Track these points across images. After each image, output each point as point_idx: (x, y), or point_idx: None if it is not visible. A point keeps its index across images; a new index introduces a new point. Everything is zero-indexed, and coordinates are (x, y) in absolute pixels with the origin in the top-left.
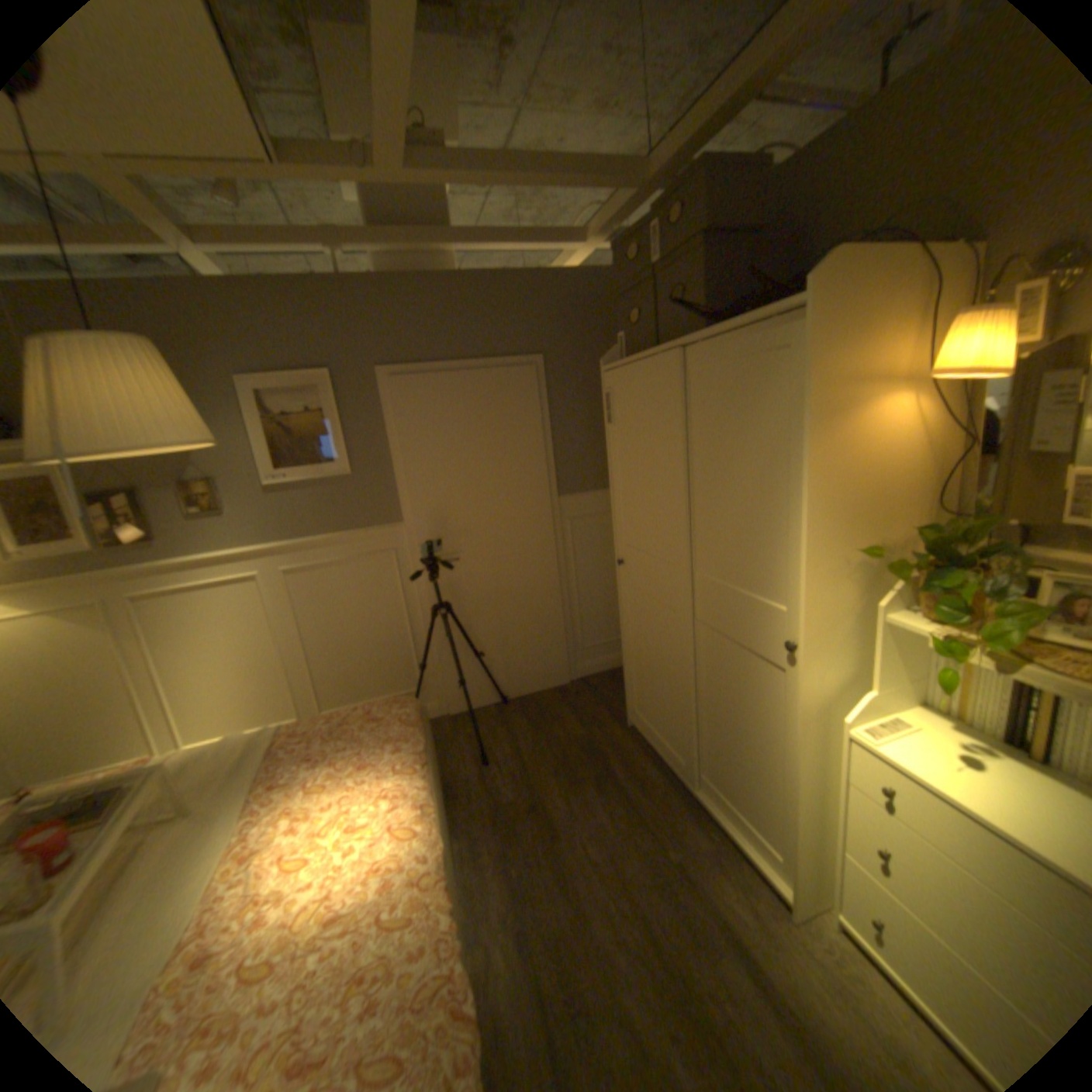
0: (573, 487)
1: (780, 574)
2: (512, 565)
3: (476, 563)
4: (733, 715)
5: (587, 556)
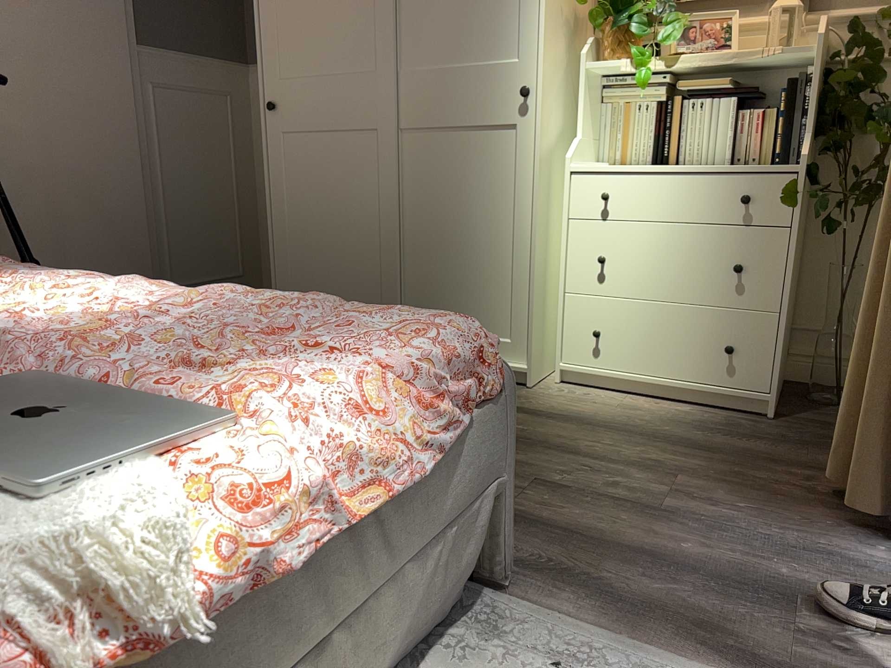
0: (160, 37)
1: (509, 25)
2: (76, 129)
3: (19, 112)
4: (451, 215)
5: (180, 145)
